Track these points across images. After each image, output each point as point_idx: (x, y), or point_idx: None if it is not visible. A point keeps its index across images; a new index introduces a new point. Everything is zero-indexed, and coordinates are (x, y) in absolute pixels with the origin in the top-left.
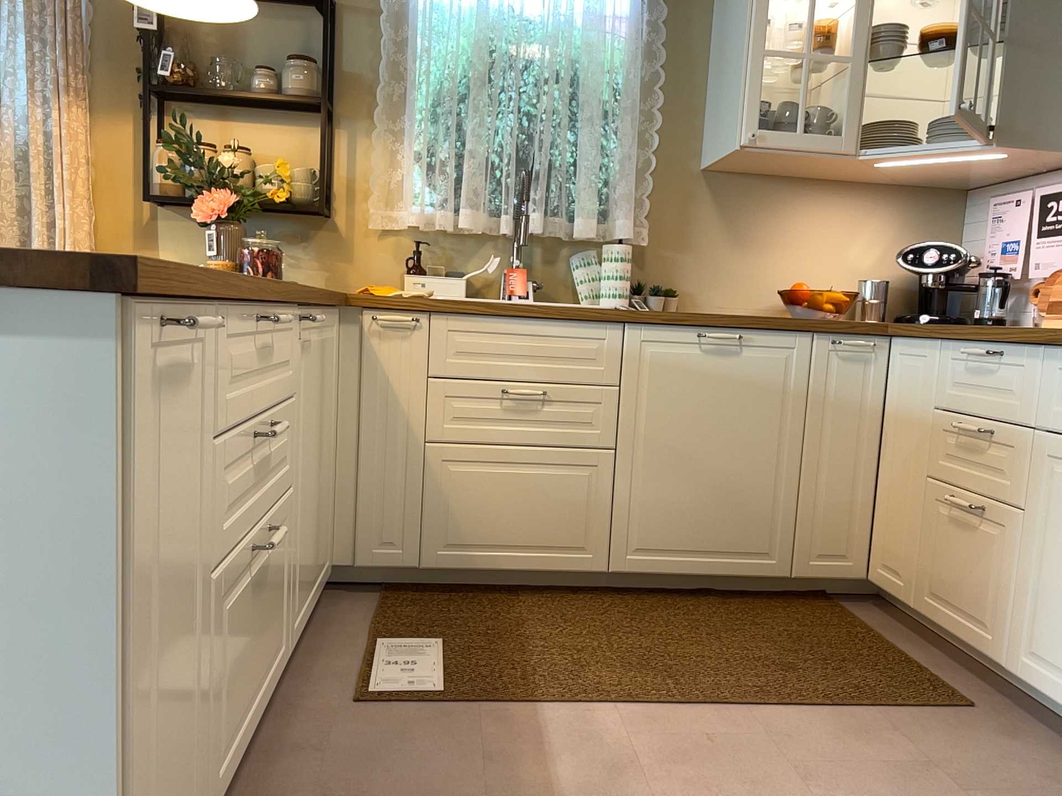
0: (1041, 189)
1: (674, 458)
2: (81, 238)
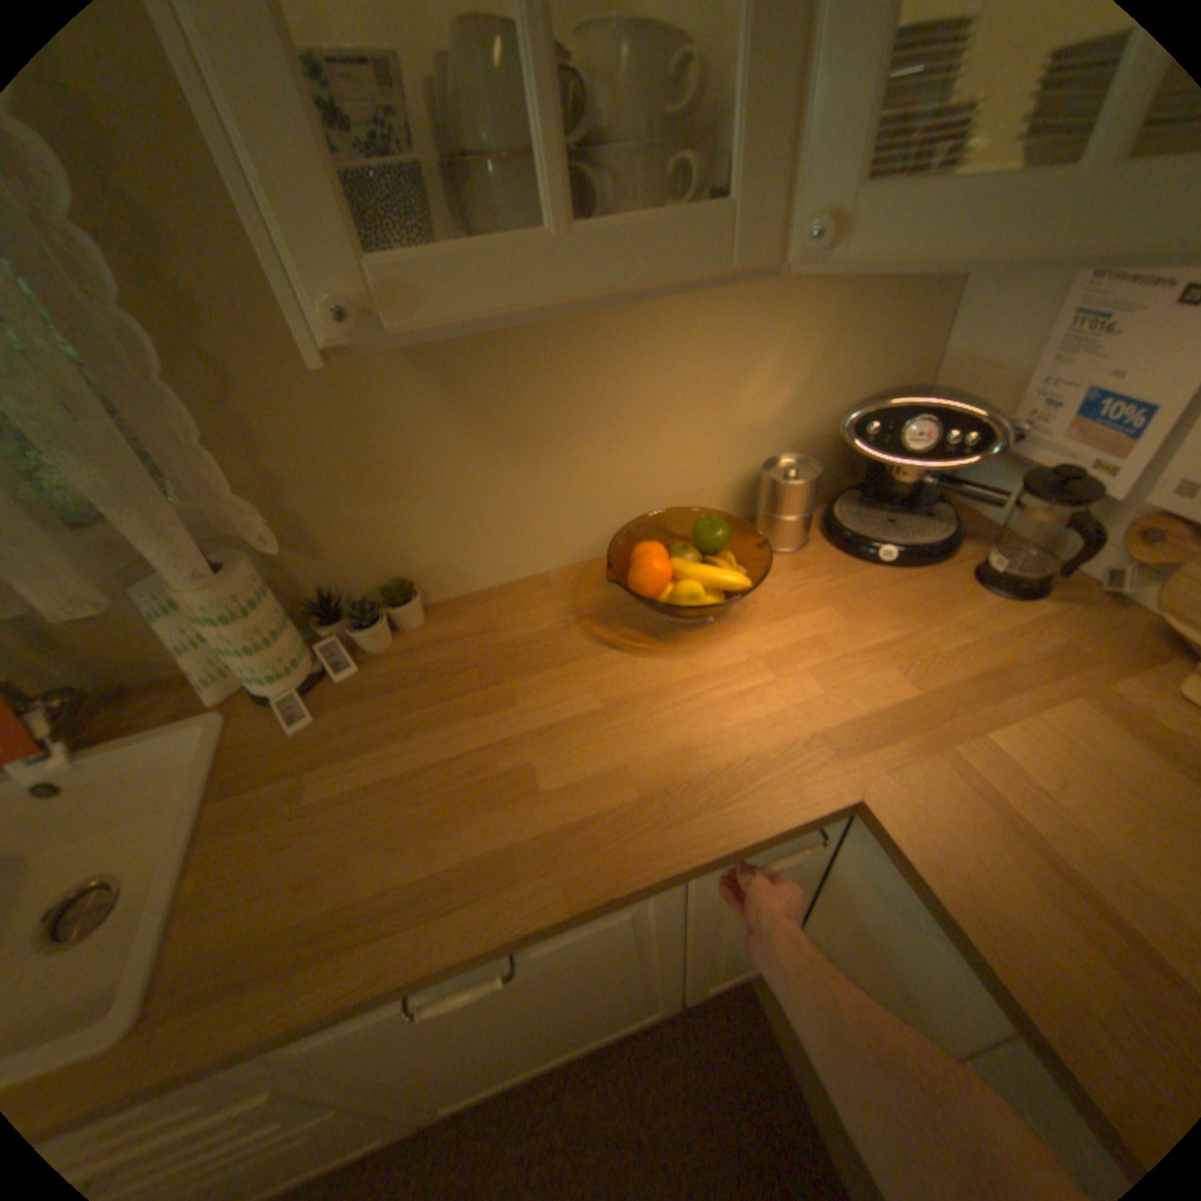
0: None
1: (454, 1065)
2: None
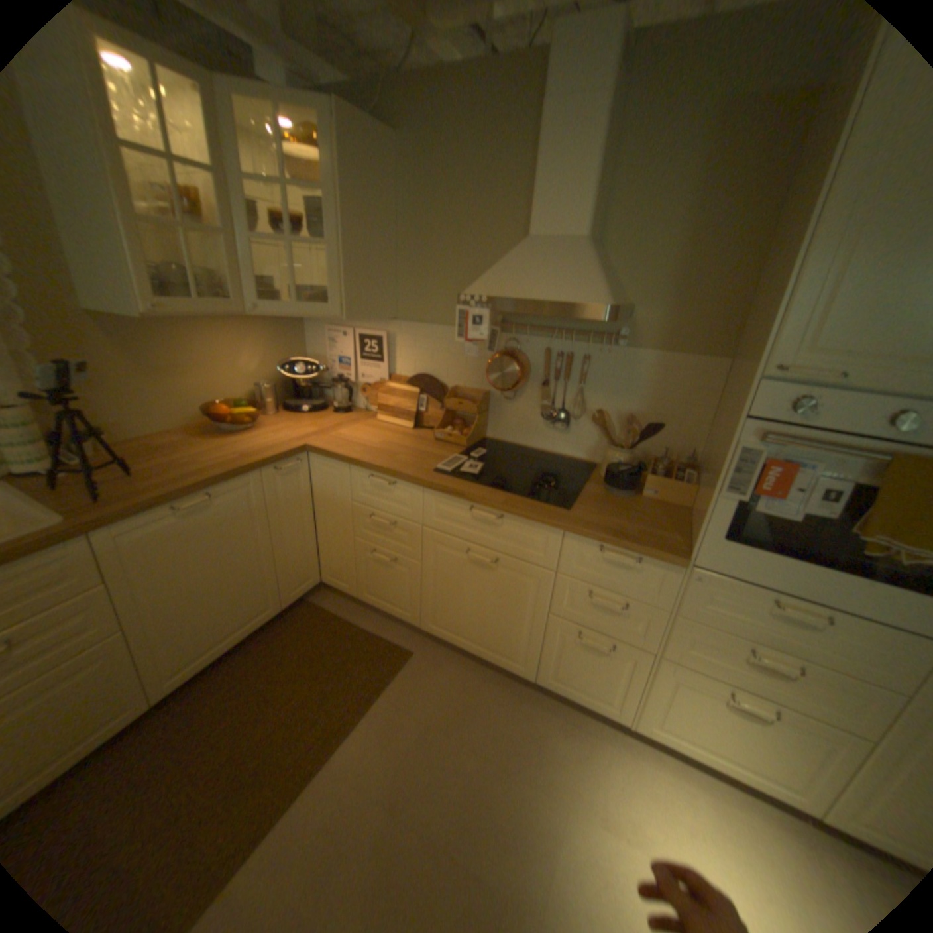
0: (358, 330)
1: (181, 603)
2: None
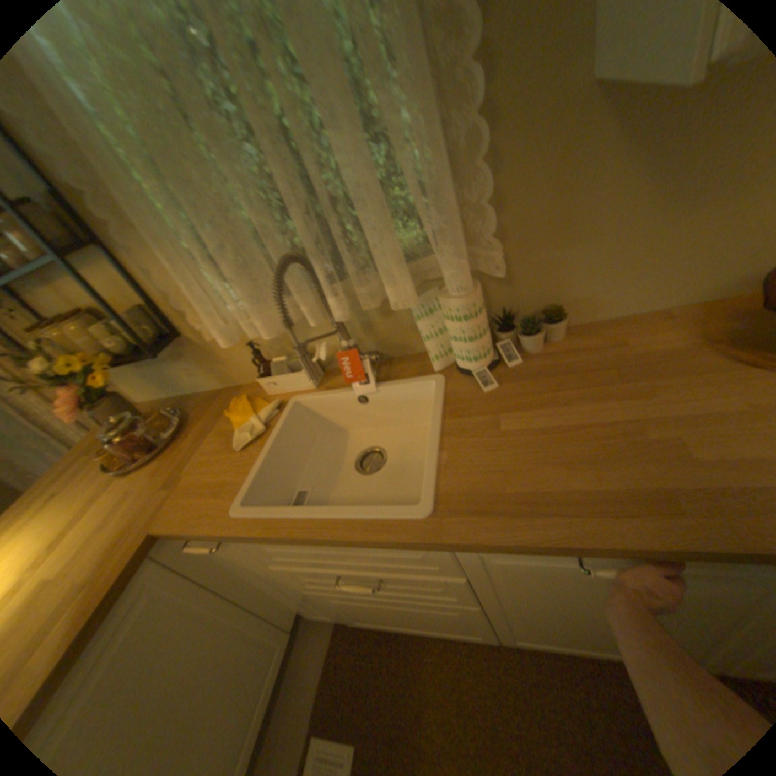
0: None
1: (556, 619)
2: None
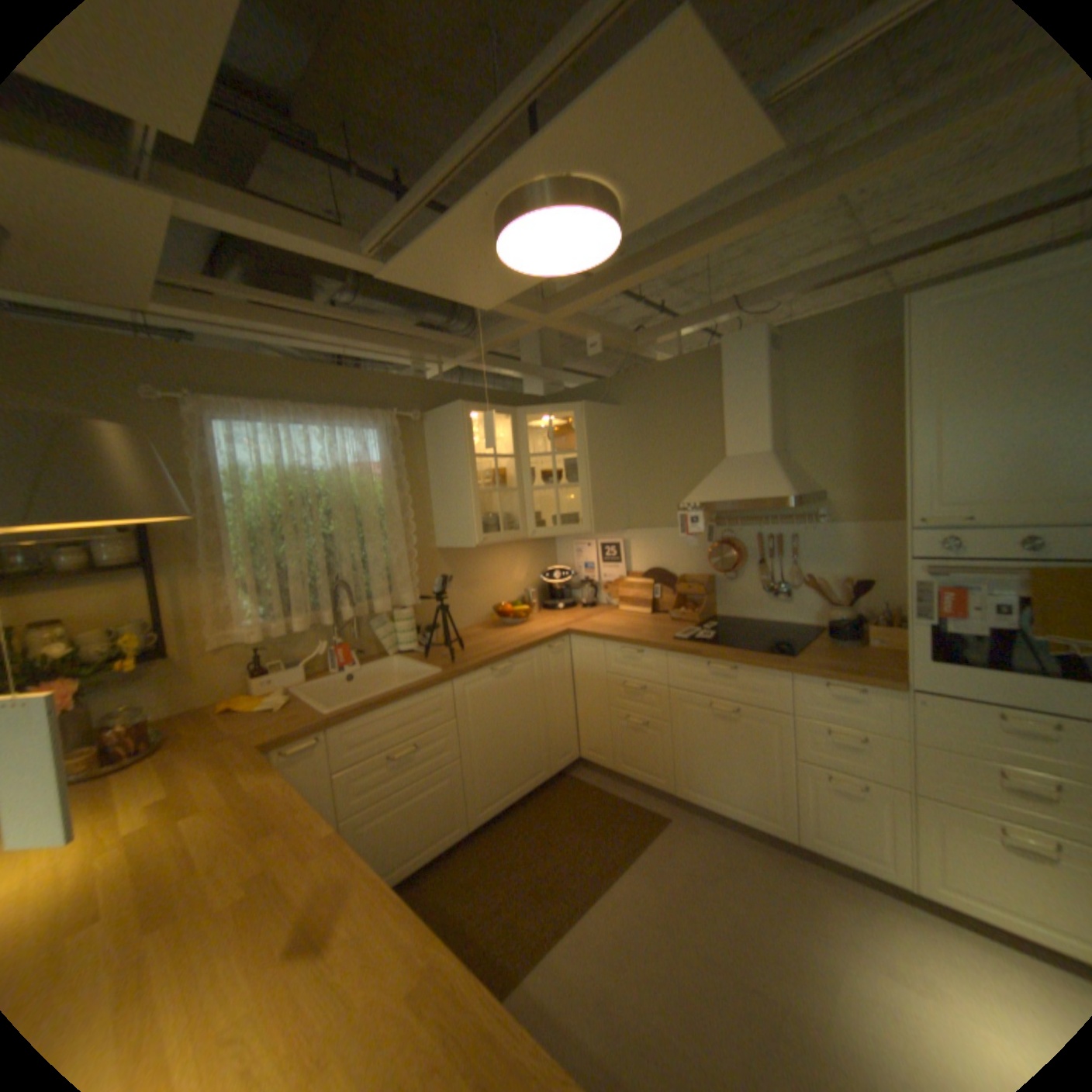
0: (598, 541)
1: (490, 747)
2: None
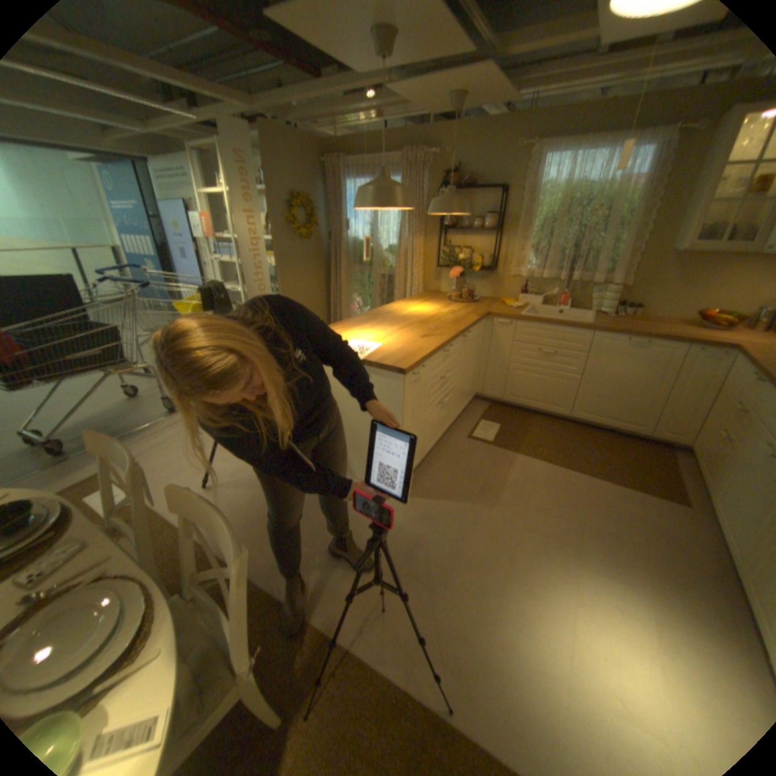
0: None
1: (605, 383)
2: (417, 279)
